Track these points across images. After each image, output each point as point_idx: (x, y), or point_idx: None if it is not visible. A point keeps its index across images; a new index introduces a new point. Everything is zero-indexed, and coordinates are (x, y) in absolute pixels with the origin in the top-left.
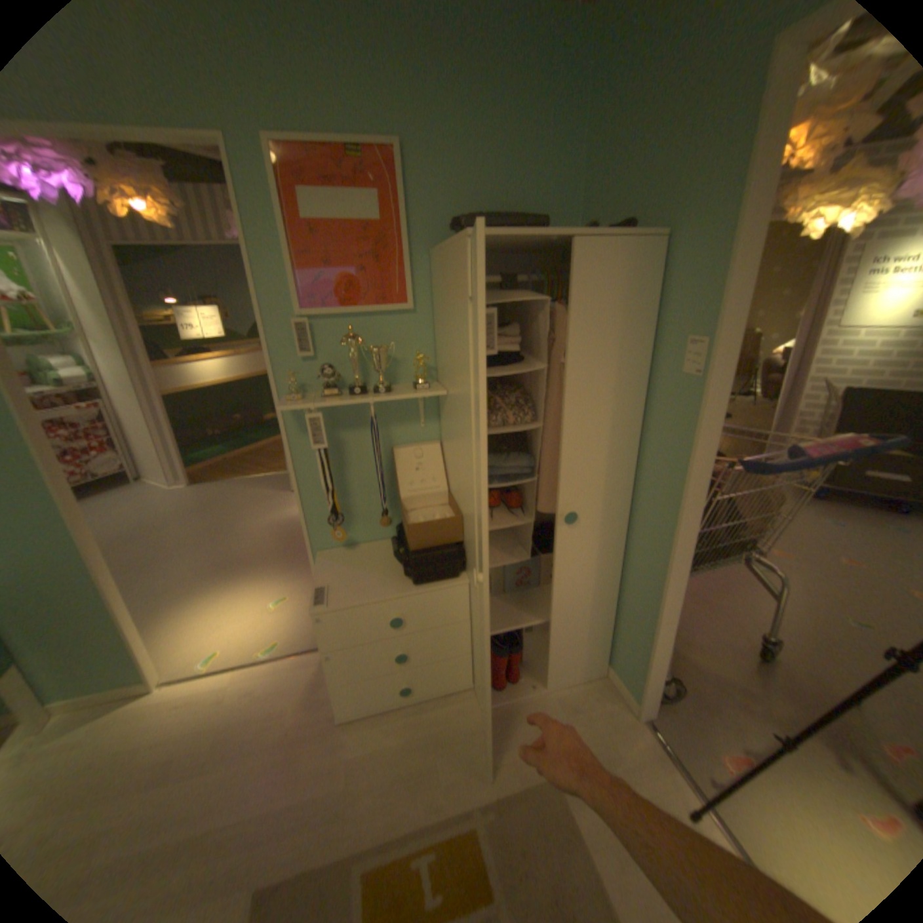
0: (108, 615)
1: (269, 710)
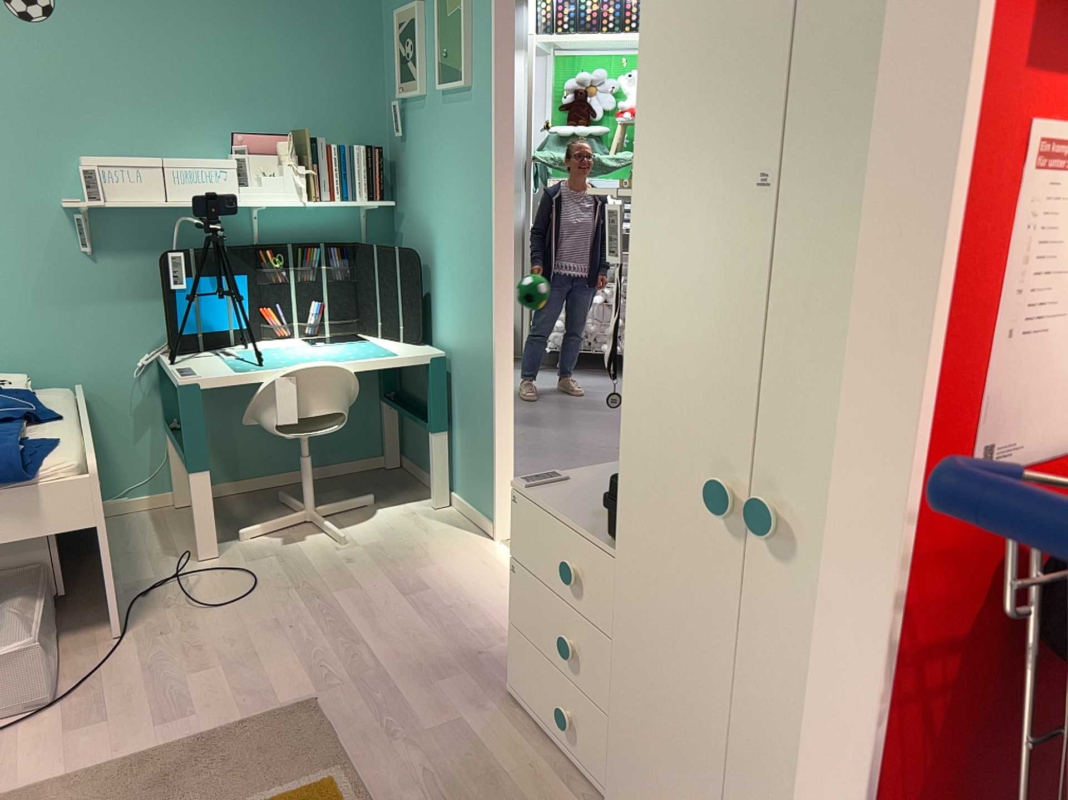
0: (492, 422)
1: (506, 627)
